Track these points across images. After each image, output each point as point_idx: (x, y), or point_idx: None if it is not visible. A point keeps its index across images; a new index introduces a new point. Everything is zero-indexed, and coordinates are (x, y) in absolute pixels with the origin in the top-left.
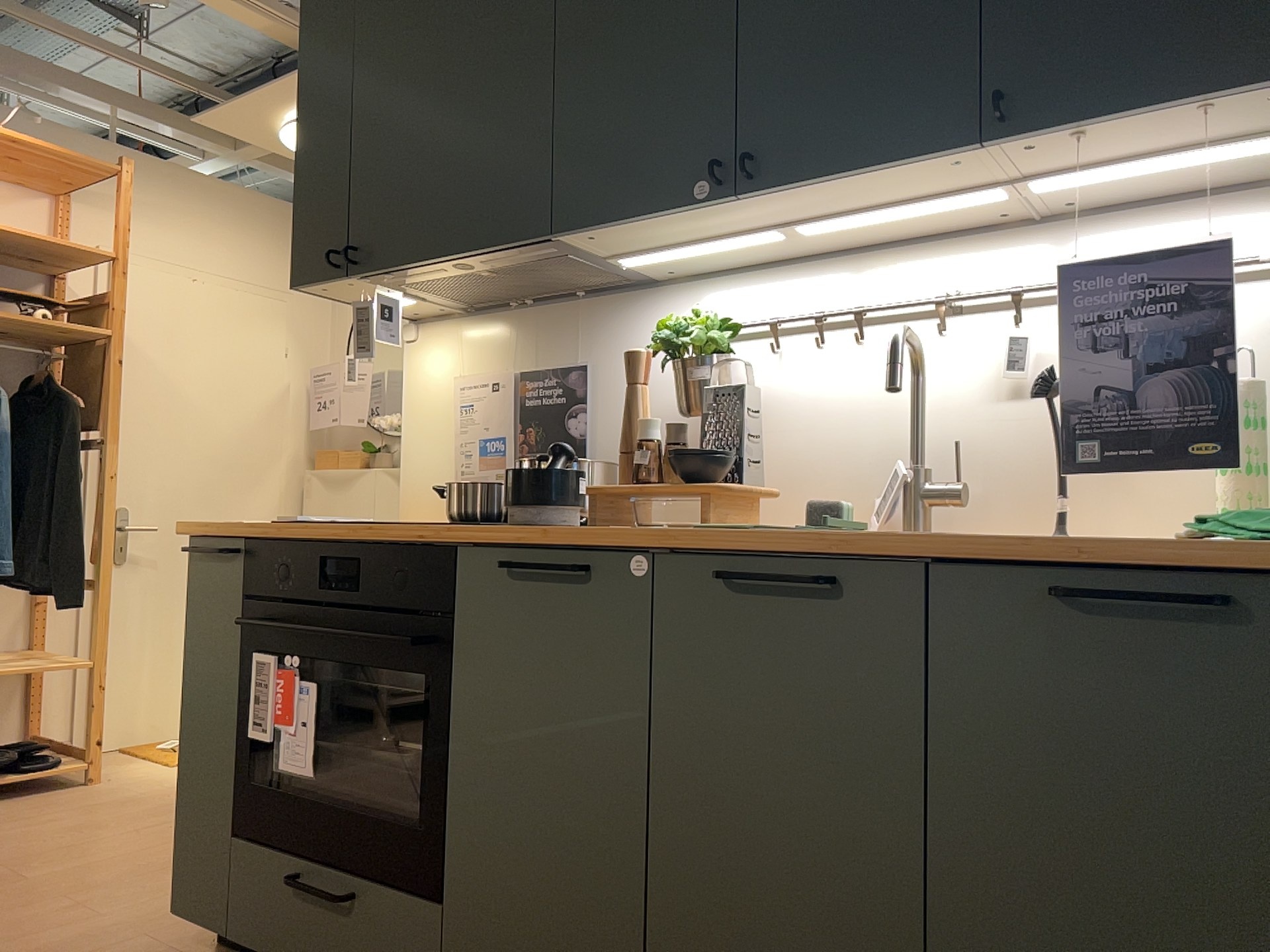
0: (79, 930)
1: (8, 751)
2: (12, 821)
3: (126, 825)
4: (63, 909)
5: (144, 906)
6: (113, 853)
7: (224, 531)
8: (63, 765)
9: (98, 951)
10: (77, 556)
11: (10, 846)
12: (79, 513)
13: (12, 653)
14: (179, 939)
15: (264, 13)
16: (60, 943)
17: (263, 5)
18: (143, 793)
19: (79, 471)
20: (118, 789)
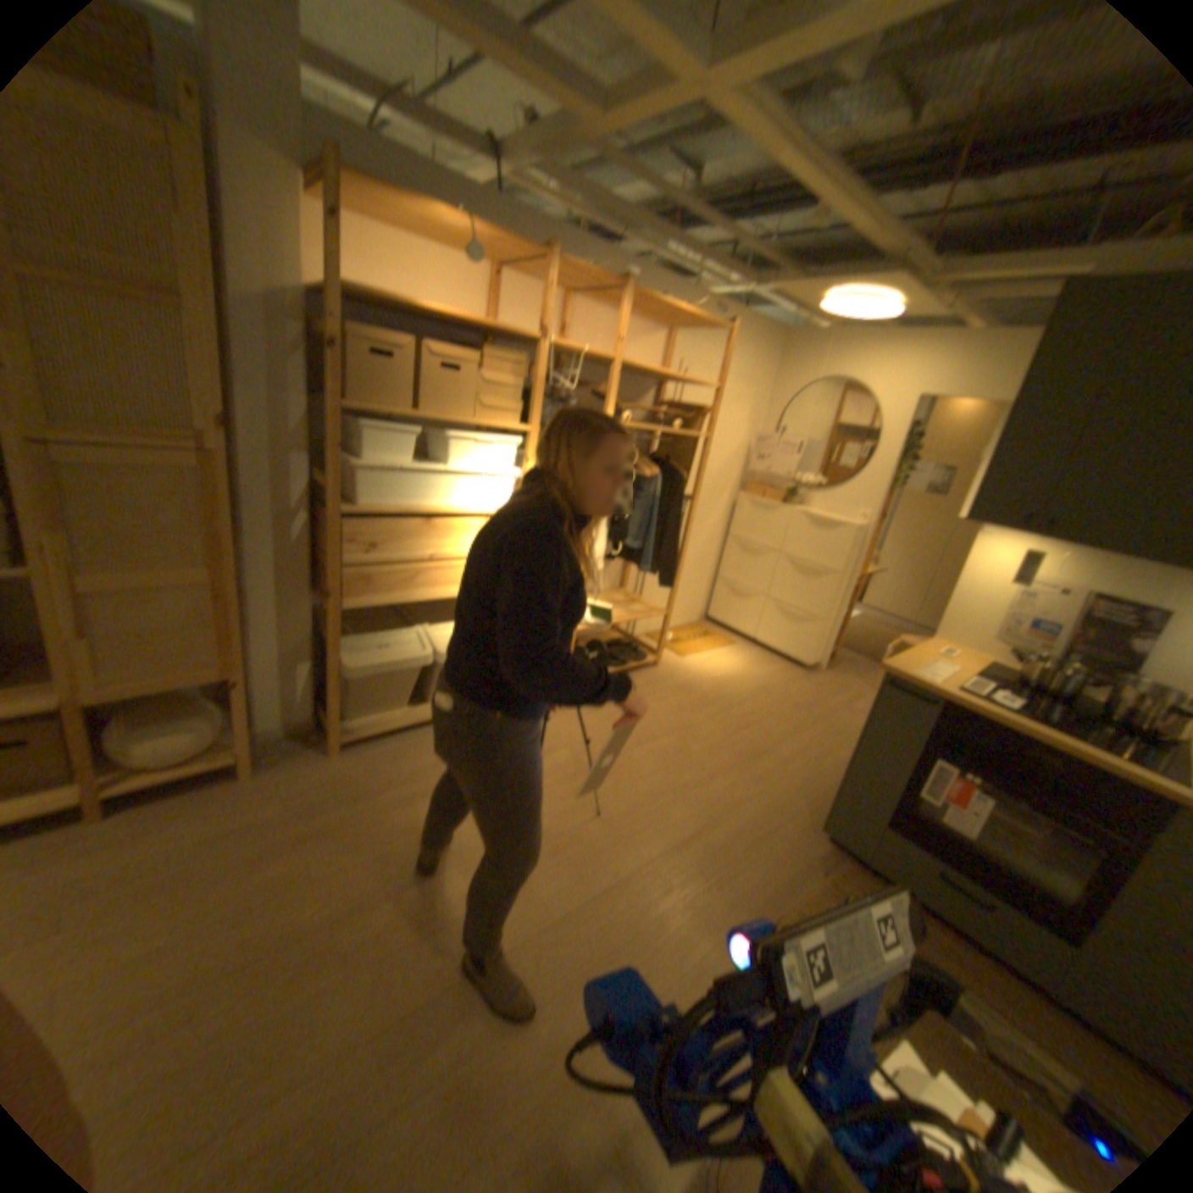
0: (754, 807)
1: (629, 650)
2: (648, 696)
3: (703, 712)
4: (732, 786)
5: (768, 794)
6: (717, 739)
7: (930, 688)
8: (648, 658)
9: (777, 830)
10: (672, 562)
11: (664, 719)
12: (677, 540)
13: (618, 593)
14: (808, 830)
15: (891, 229)
16: (754, 817)
17: (896, 223)
18: (688, 682)
19: (680, 517)
20: (673, 675)
